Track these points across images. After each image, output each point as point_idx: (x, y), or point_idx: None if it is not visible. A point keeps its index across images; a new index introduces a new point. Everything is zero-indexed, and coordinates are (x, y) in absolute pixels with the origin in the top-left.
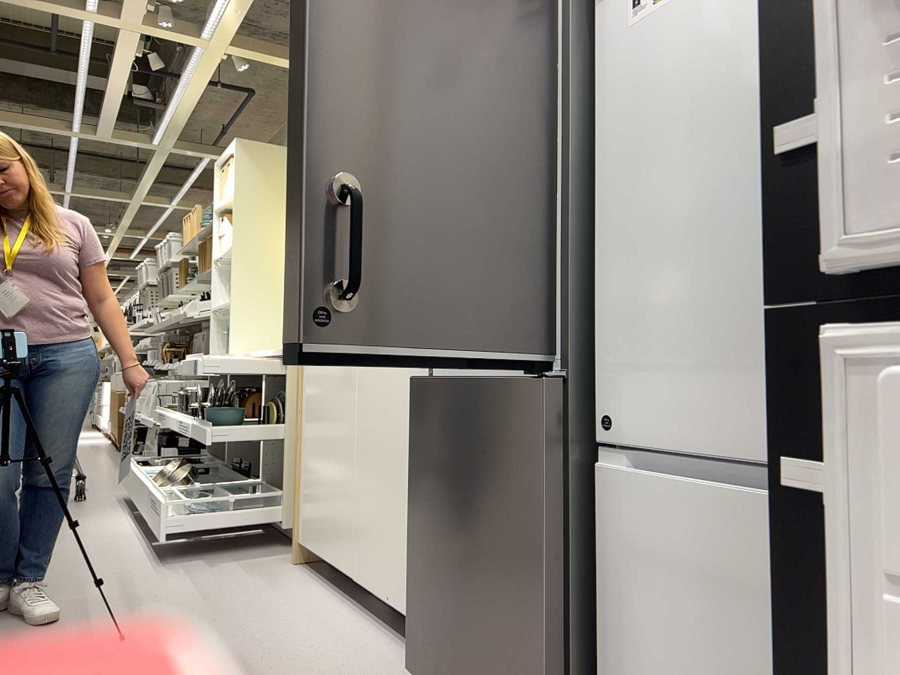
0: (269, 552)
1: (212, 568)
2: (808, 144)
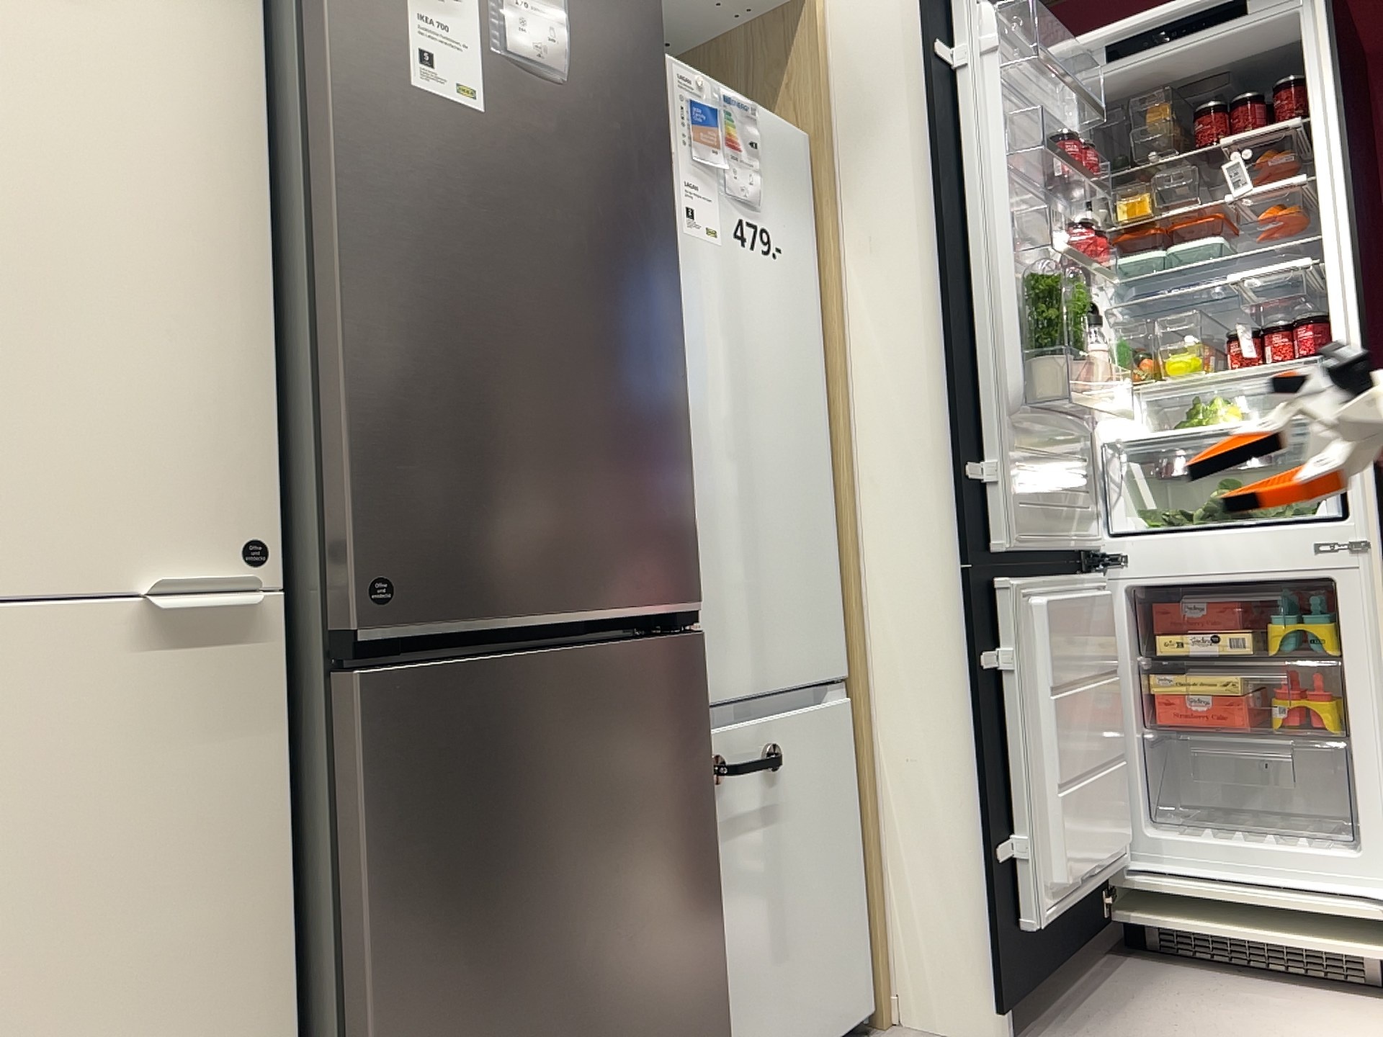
0: None
1: None
2: (973, 473)
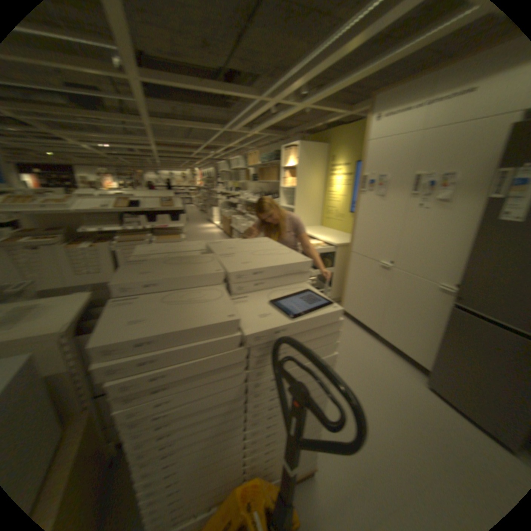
0: None
1: None
2: None
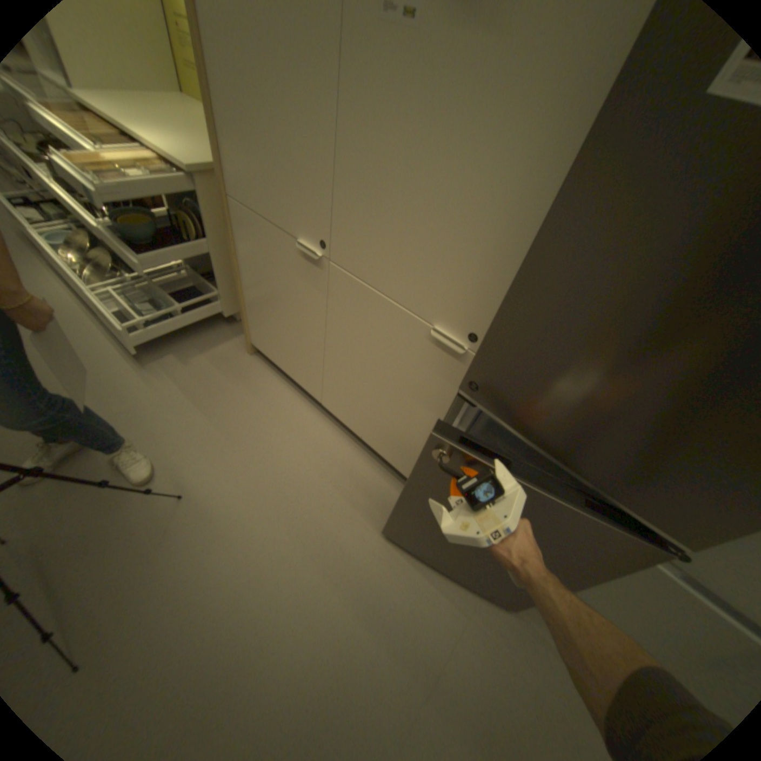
0: (221, 335)
1: (188, 367)
2: None
